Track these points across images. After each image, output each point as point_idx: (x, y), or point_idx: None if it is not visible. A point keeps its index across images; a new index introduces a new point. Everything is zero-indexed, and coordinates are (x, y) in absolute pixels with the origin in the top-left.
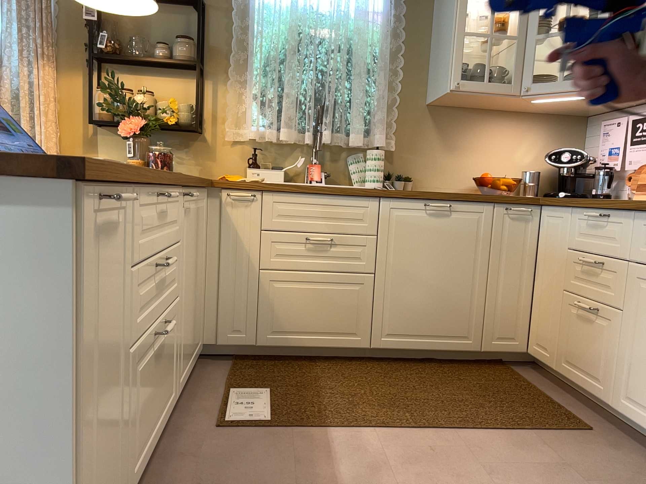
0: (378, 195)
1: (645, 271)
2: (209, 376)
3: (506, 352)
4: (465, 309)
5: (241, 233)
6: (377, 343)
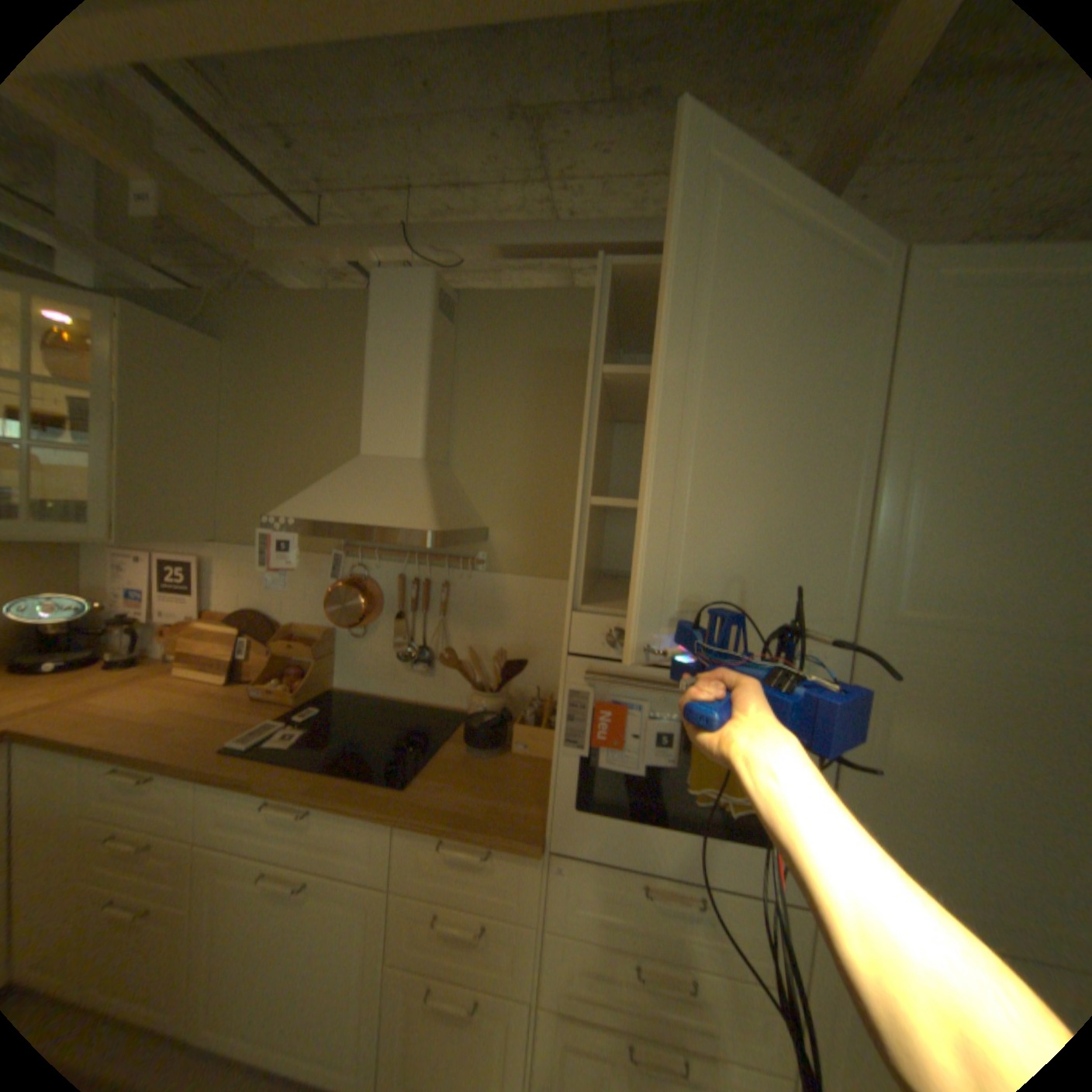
0: None
1: (218, 858)
2: None
3: None
4: None
5: None
6: None
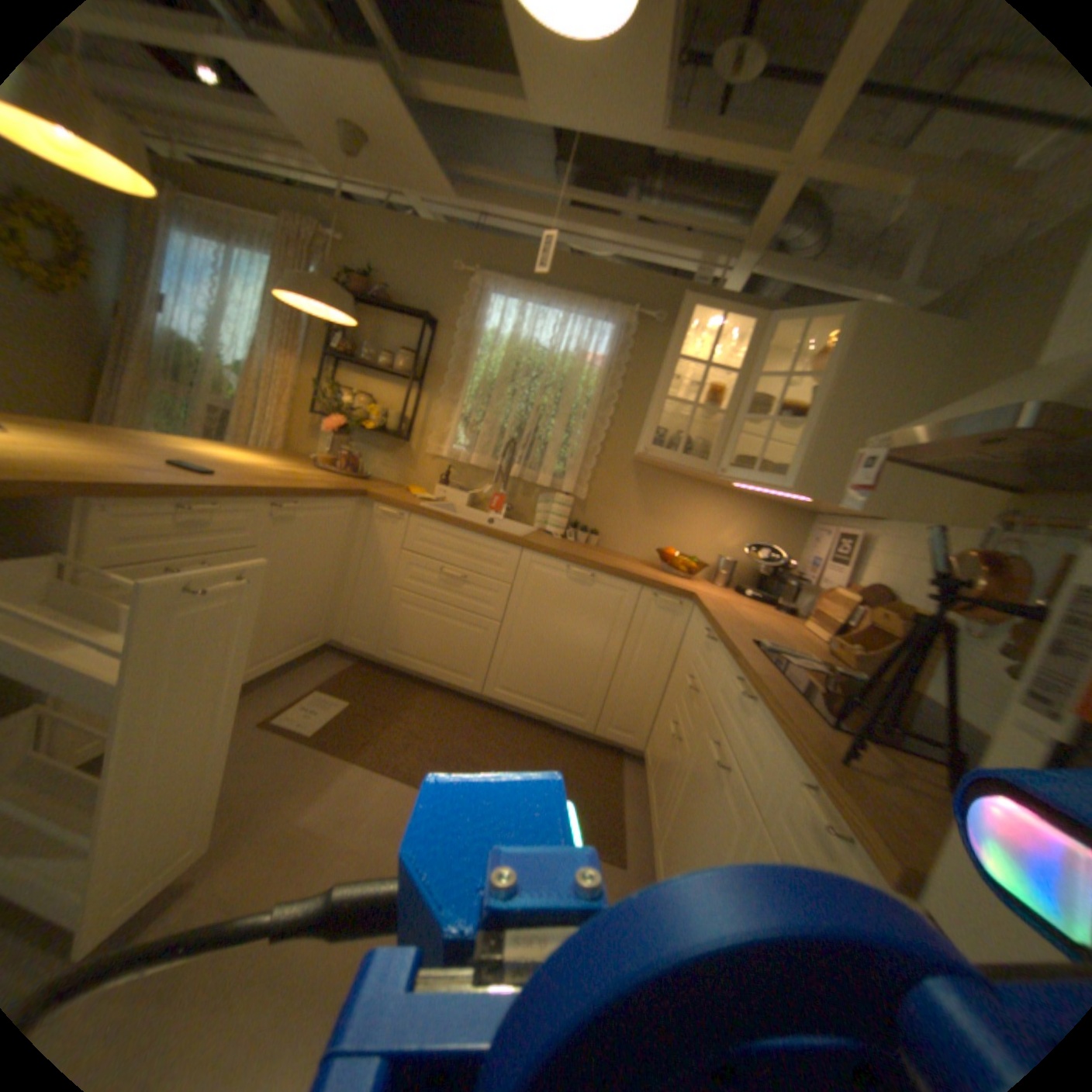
0: (518, 547)
1: (710, 719)
2: (314, 674)
3: (619, 745)
4: (584, 688)
5: (383, 549)
6: (486, 693)
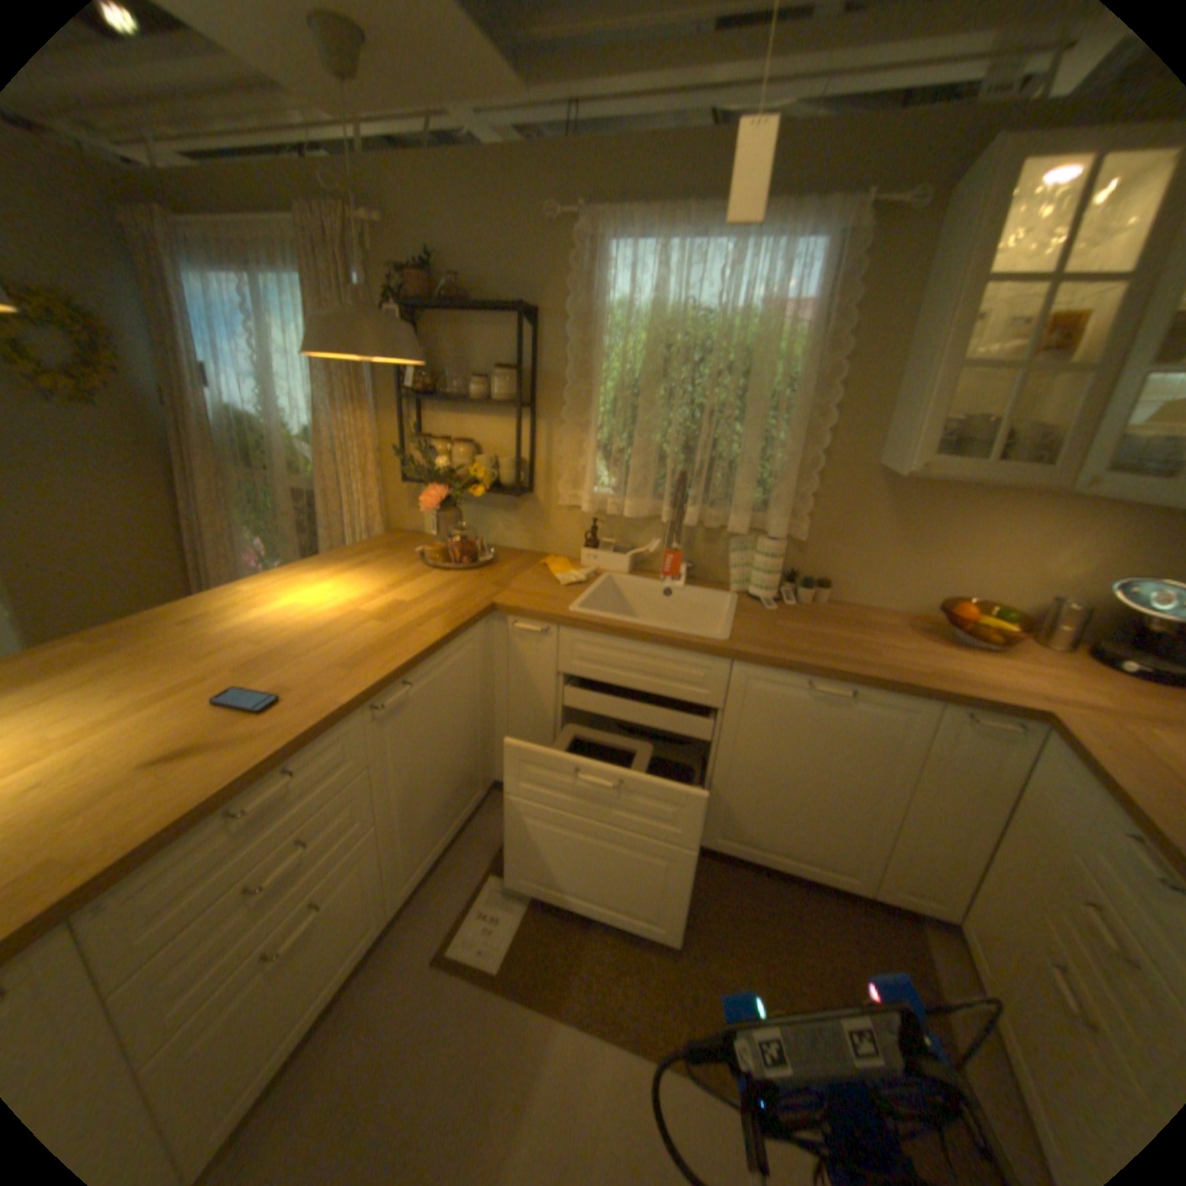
0: (729, 660)
1: None
2: (486, 836)
3: (922, 916)
4: (858, 843)
5: (534, 673)
6: (709, 845)
